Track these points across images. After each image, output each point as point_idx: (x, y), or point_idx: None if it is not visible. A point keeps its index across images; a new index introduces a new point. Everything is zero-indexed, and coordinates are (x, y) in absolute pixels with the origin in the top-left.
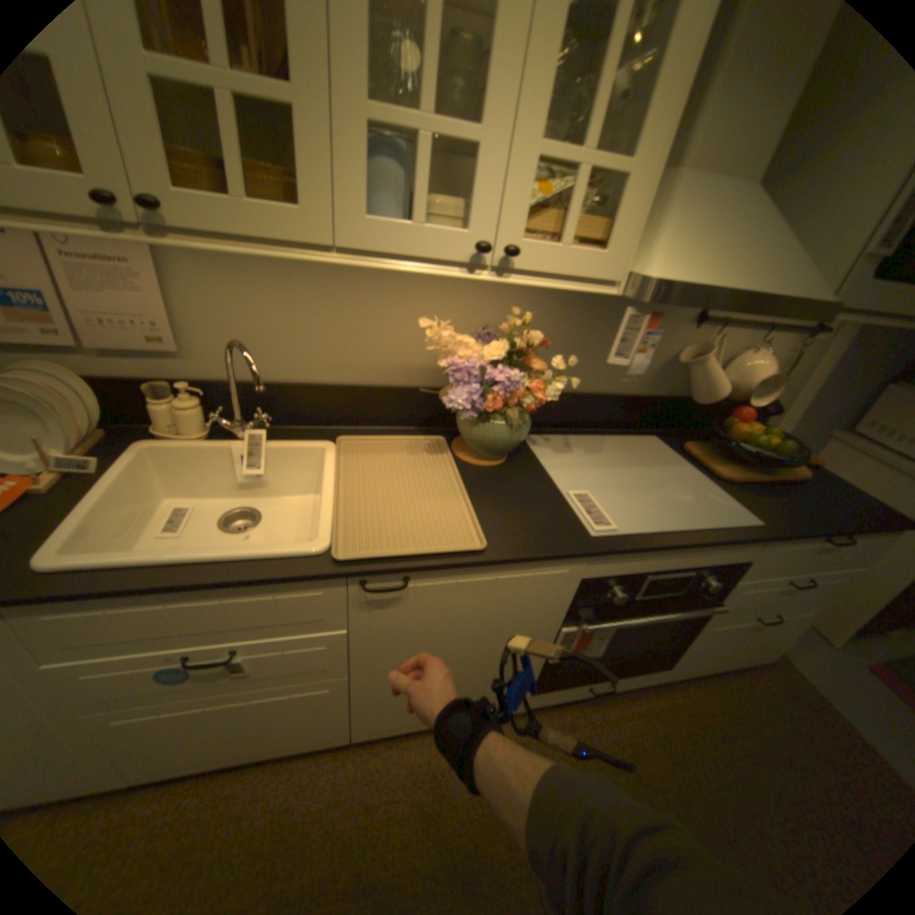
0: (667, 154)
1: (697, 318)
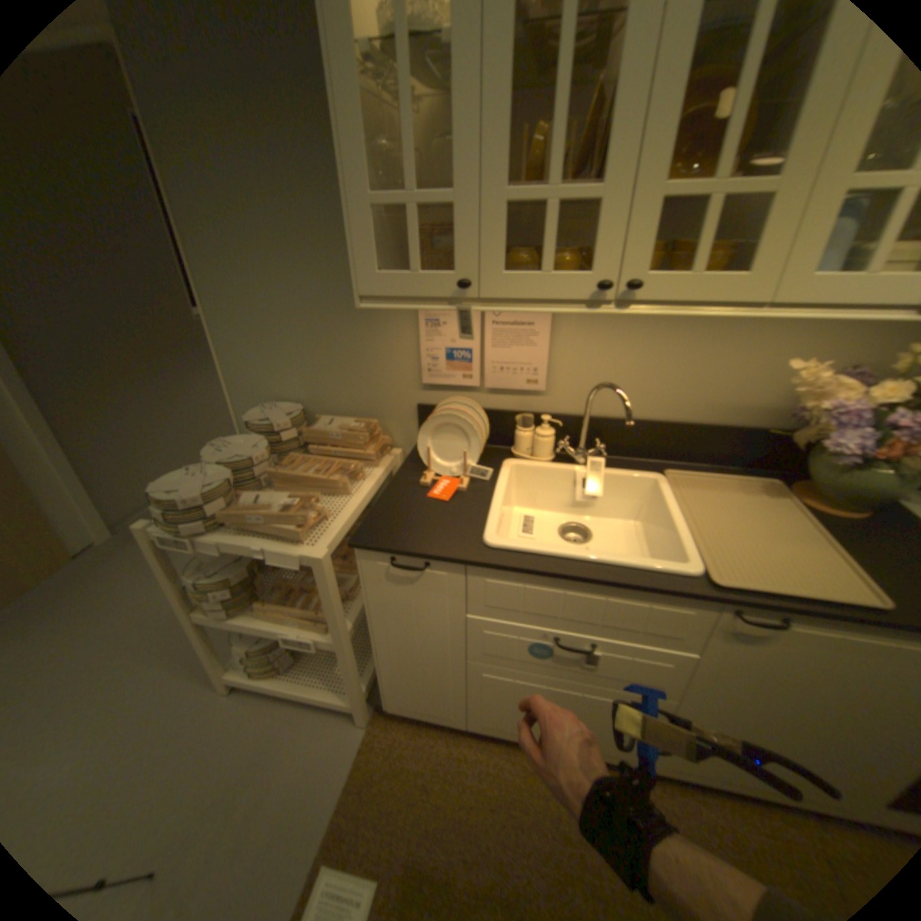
0: None
1: None
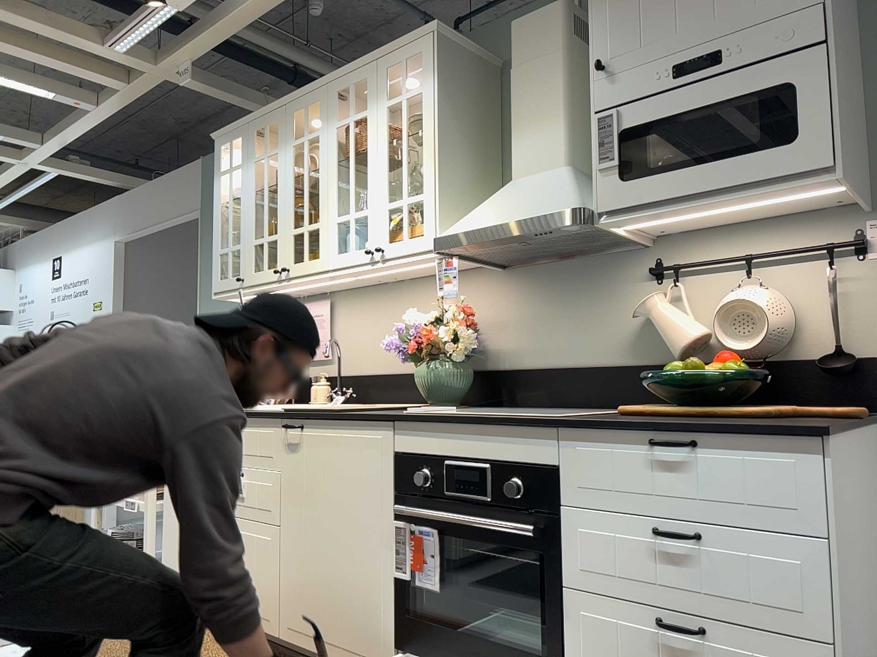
0: (436, 185)
1: (650, 274)
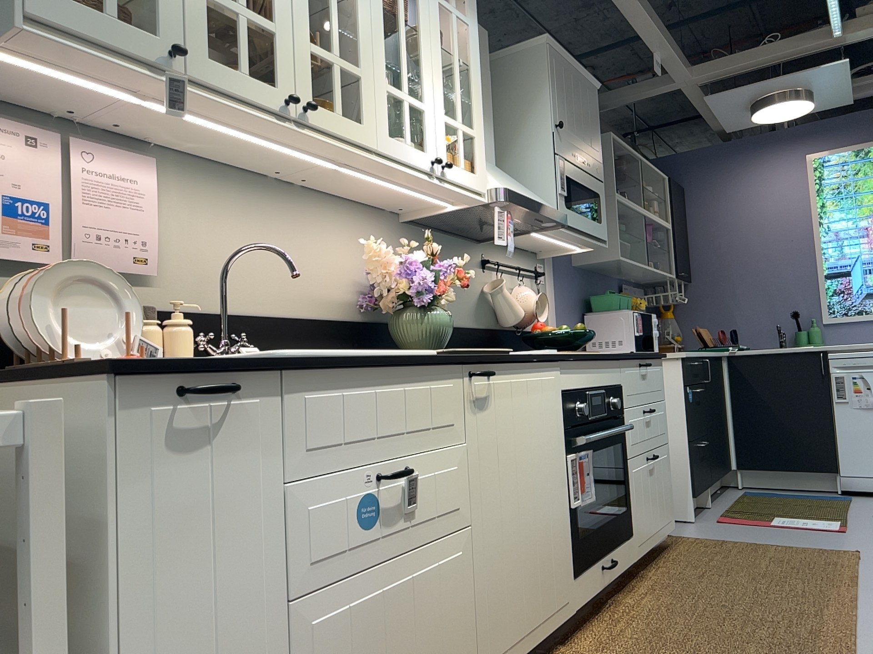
0: (483, 132)
1: (482, 263)
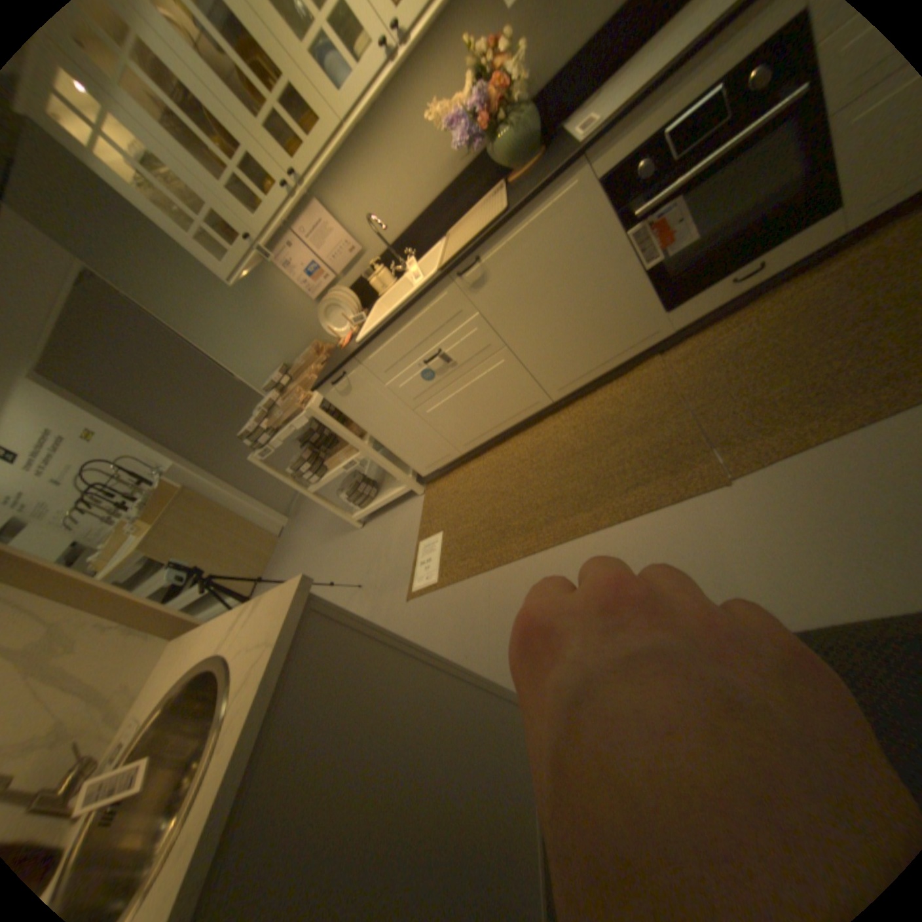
0: None
1: None
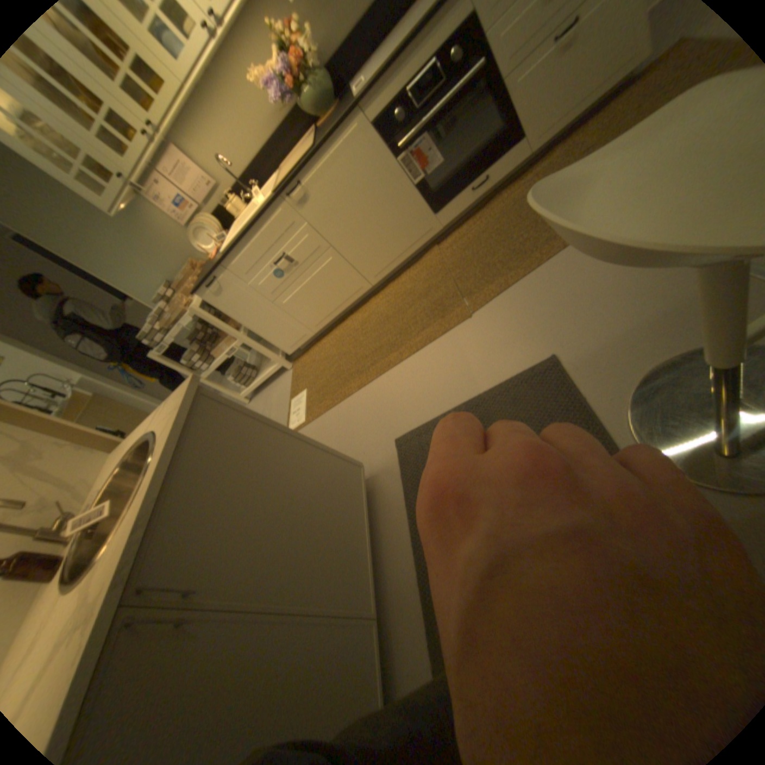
0: None
1: None
